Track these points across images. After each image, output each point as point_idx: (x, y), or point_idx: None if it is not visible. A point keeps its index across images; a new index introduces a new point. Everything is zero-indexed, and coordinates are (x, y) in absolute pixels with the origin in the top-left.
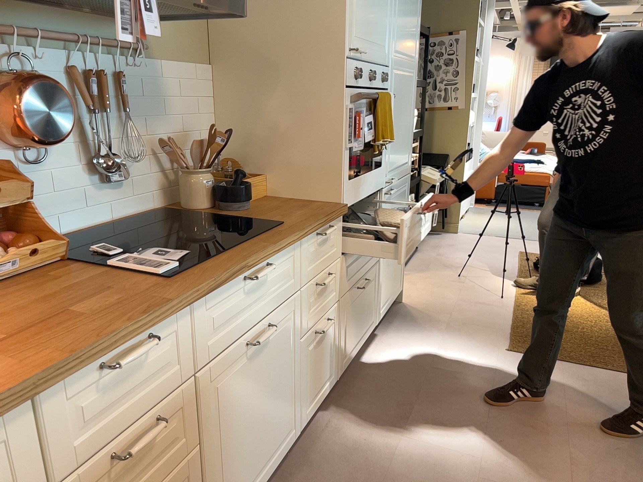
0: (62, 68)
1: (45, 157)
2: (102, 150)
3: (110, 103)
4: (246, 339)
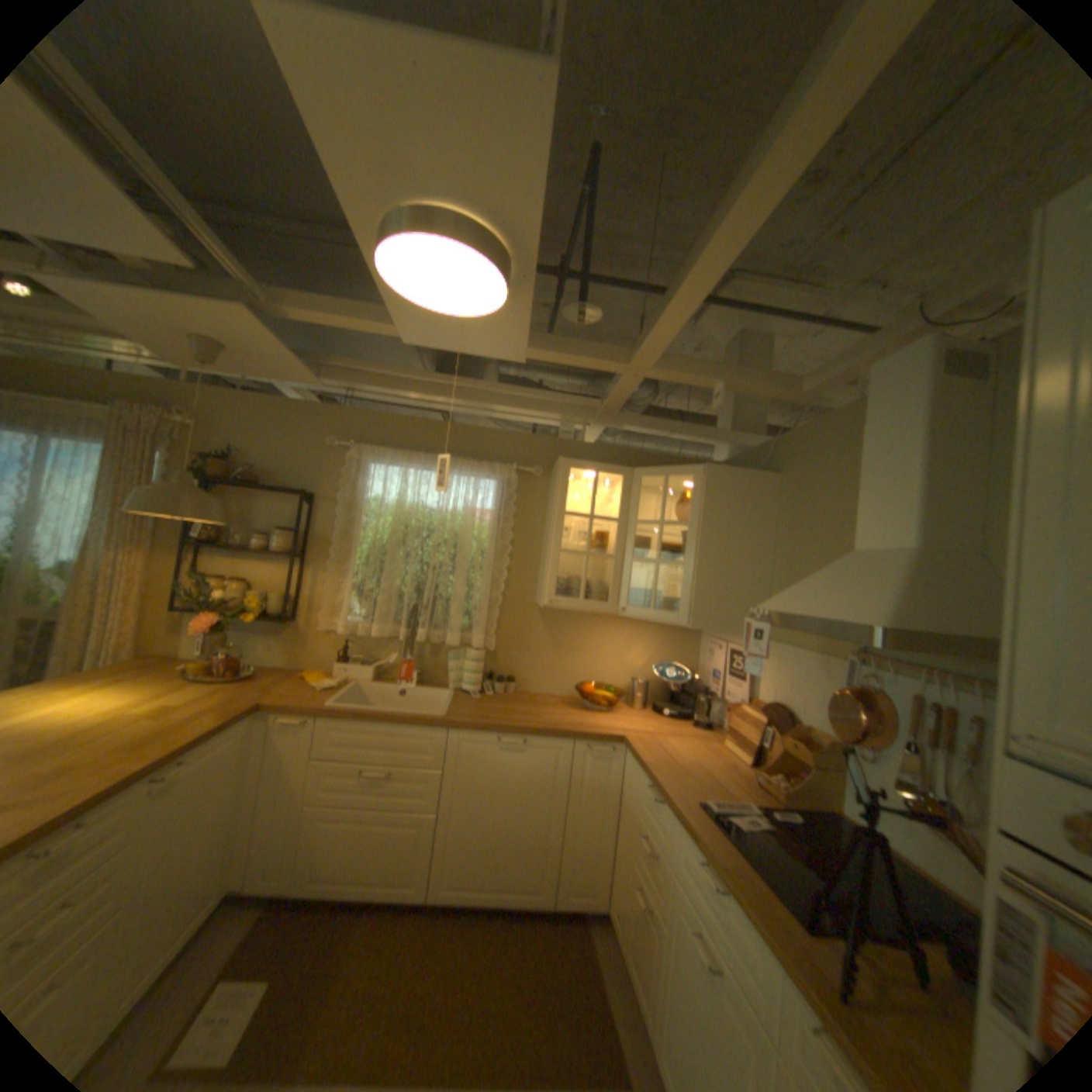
0: (915, 696)
1: (883, 765)
2: (942, 795)
3: (961, 749)
4: (703, 936)
